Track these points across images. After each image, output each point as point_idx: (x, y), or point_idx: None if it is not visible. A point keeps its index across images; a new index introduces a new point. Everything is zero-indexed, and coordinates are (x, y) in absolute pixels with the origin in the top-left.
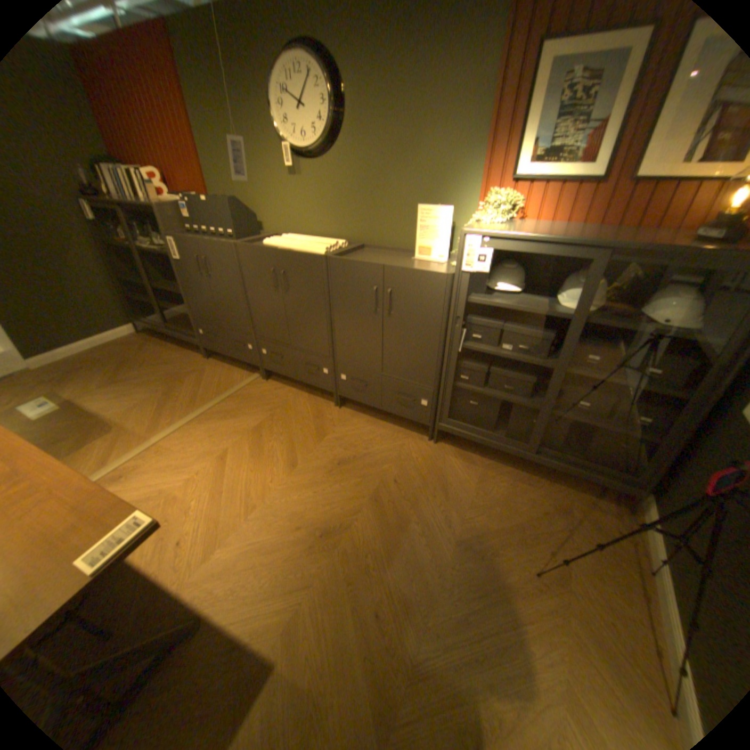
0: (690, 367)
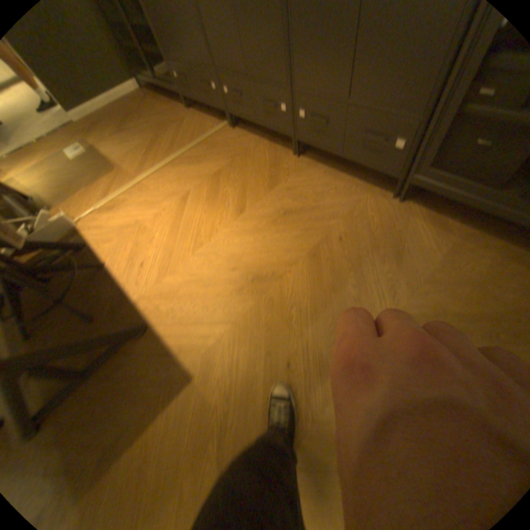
0: None
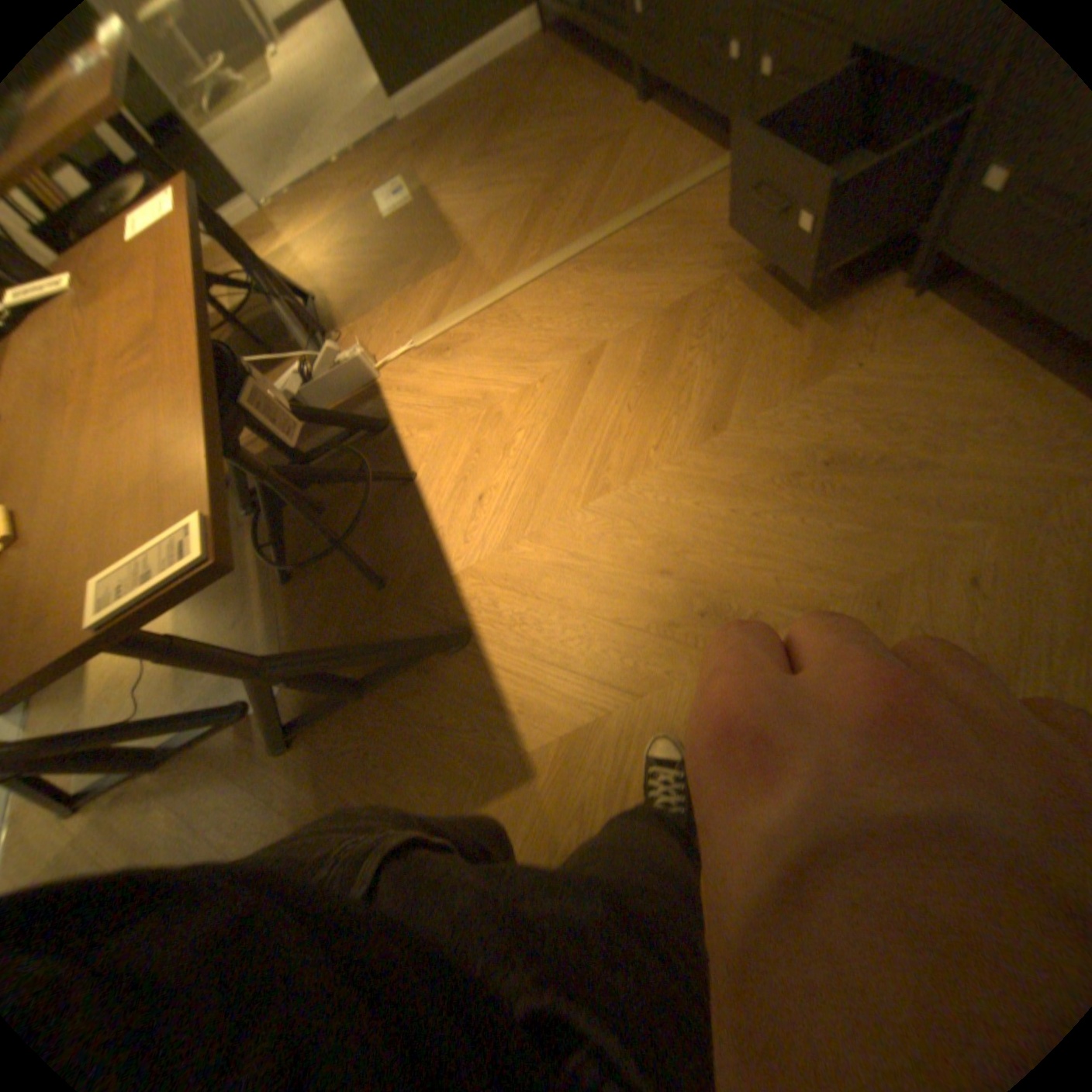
0: None
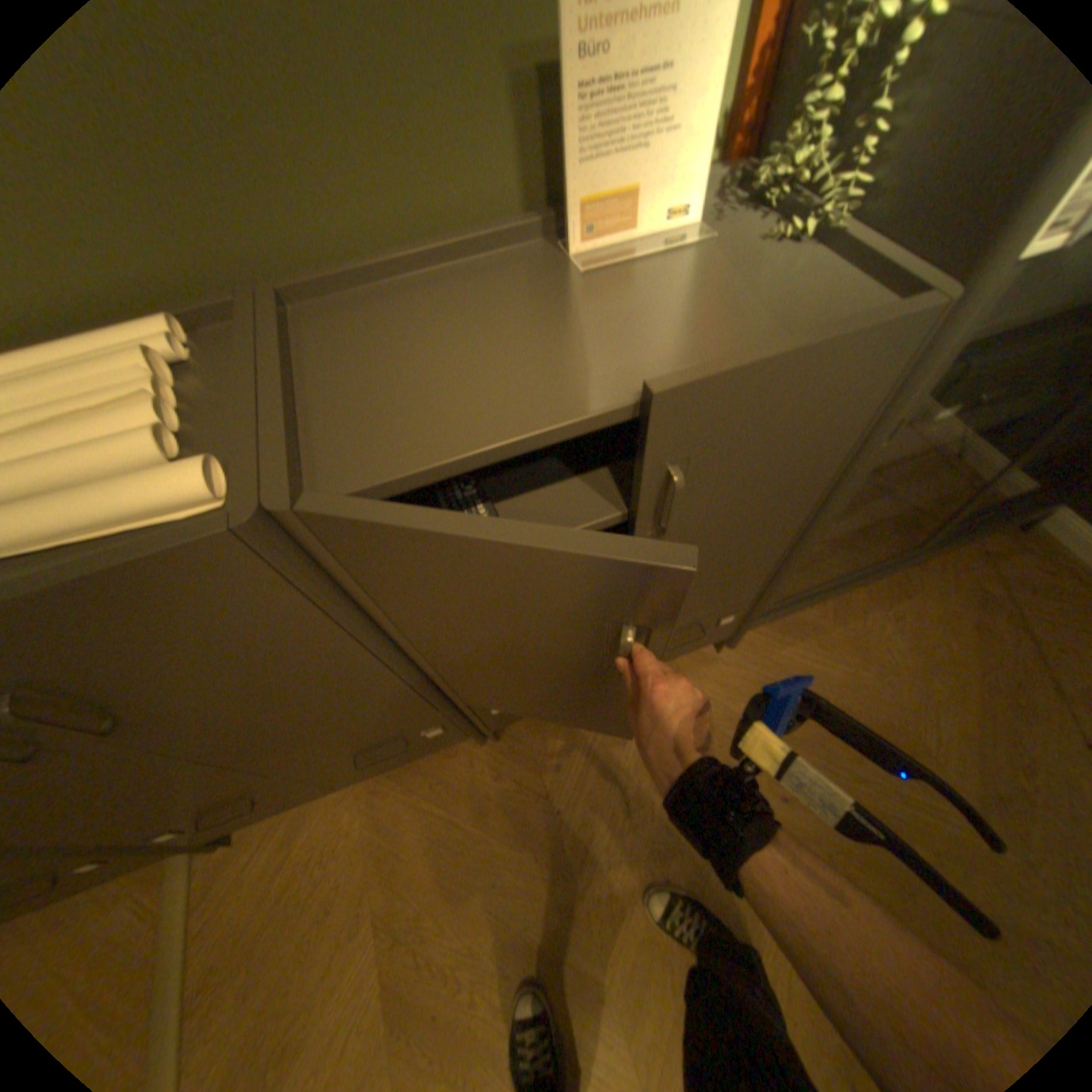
0: None
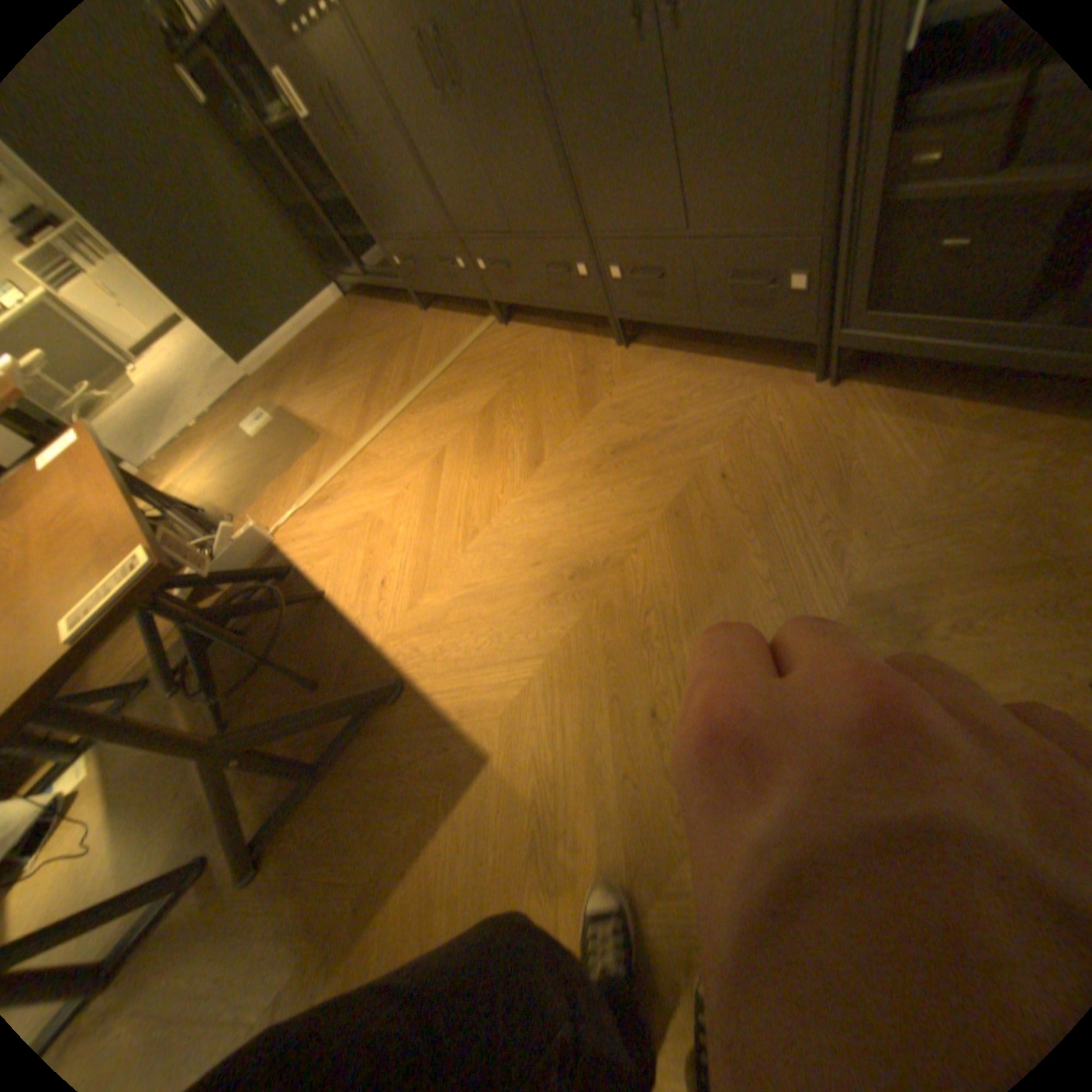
0: None
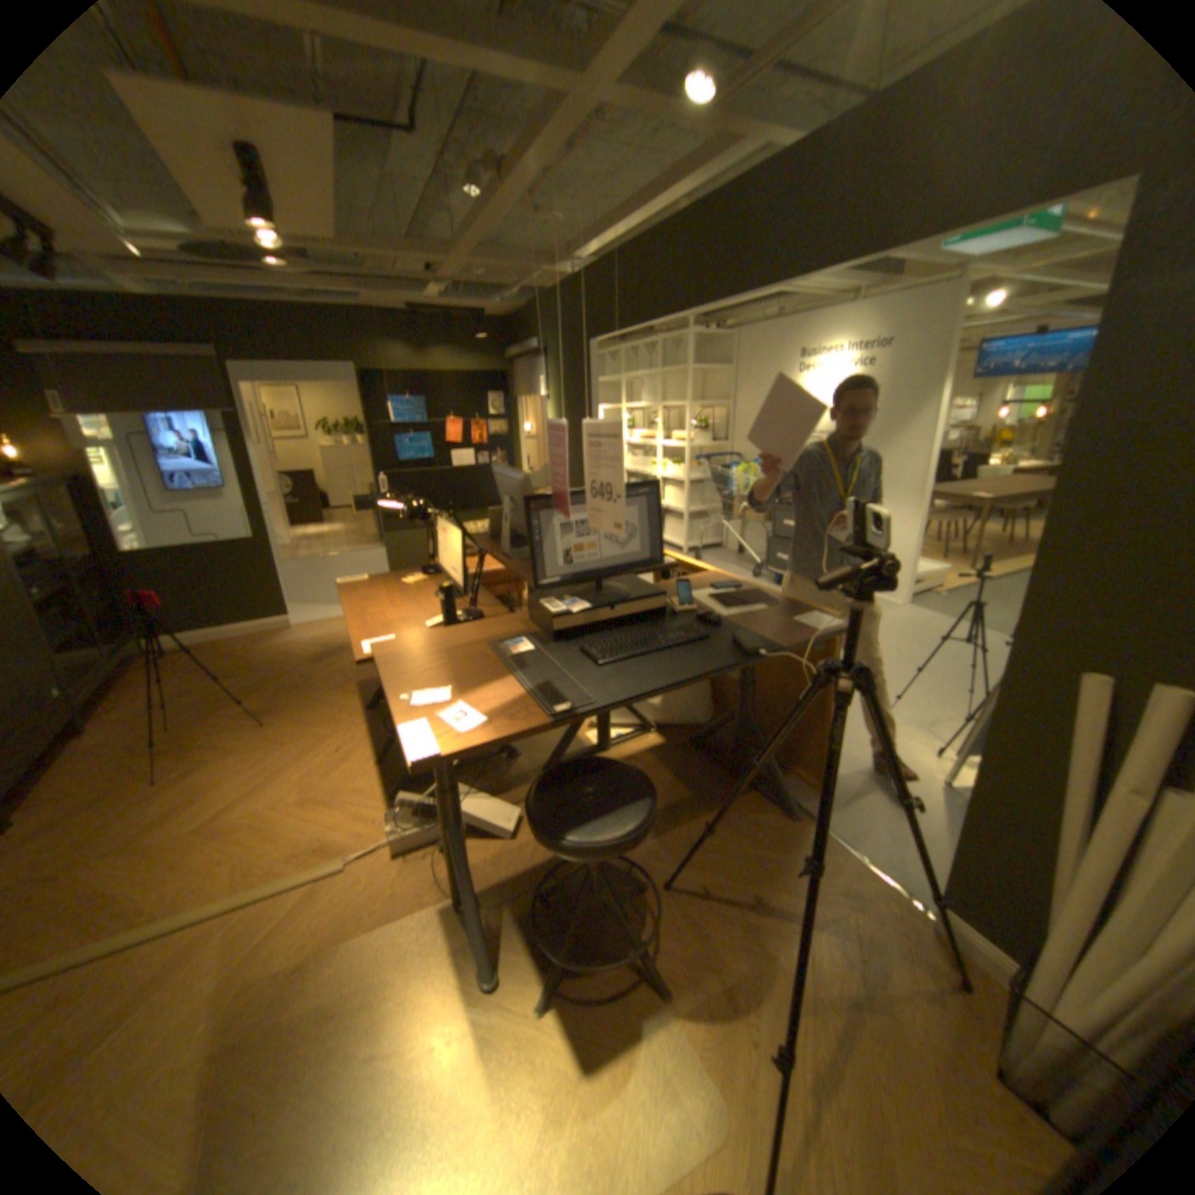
0: (84, 544)
